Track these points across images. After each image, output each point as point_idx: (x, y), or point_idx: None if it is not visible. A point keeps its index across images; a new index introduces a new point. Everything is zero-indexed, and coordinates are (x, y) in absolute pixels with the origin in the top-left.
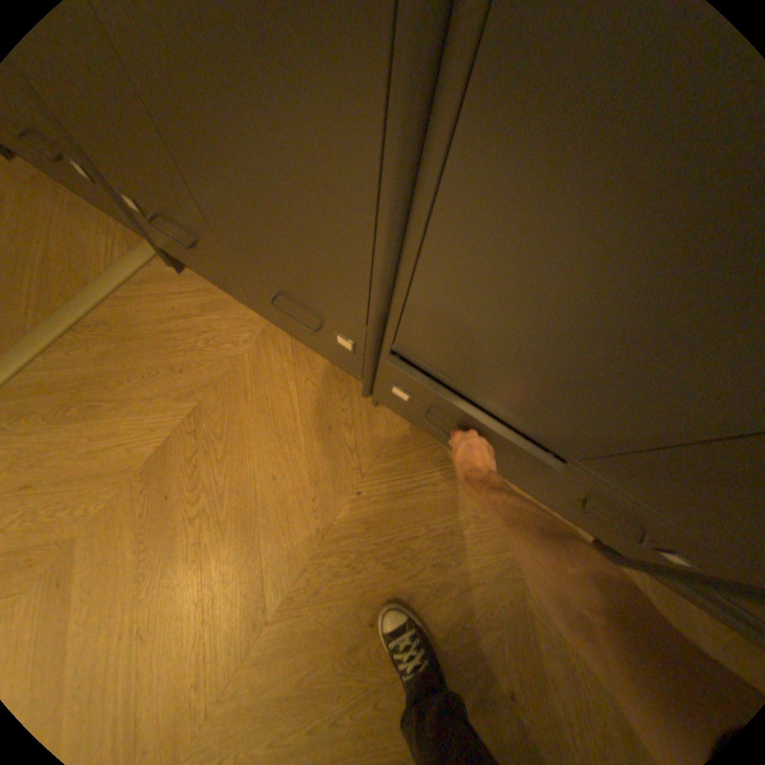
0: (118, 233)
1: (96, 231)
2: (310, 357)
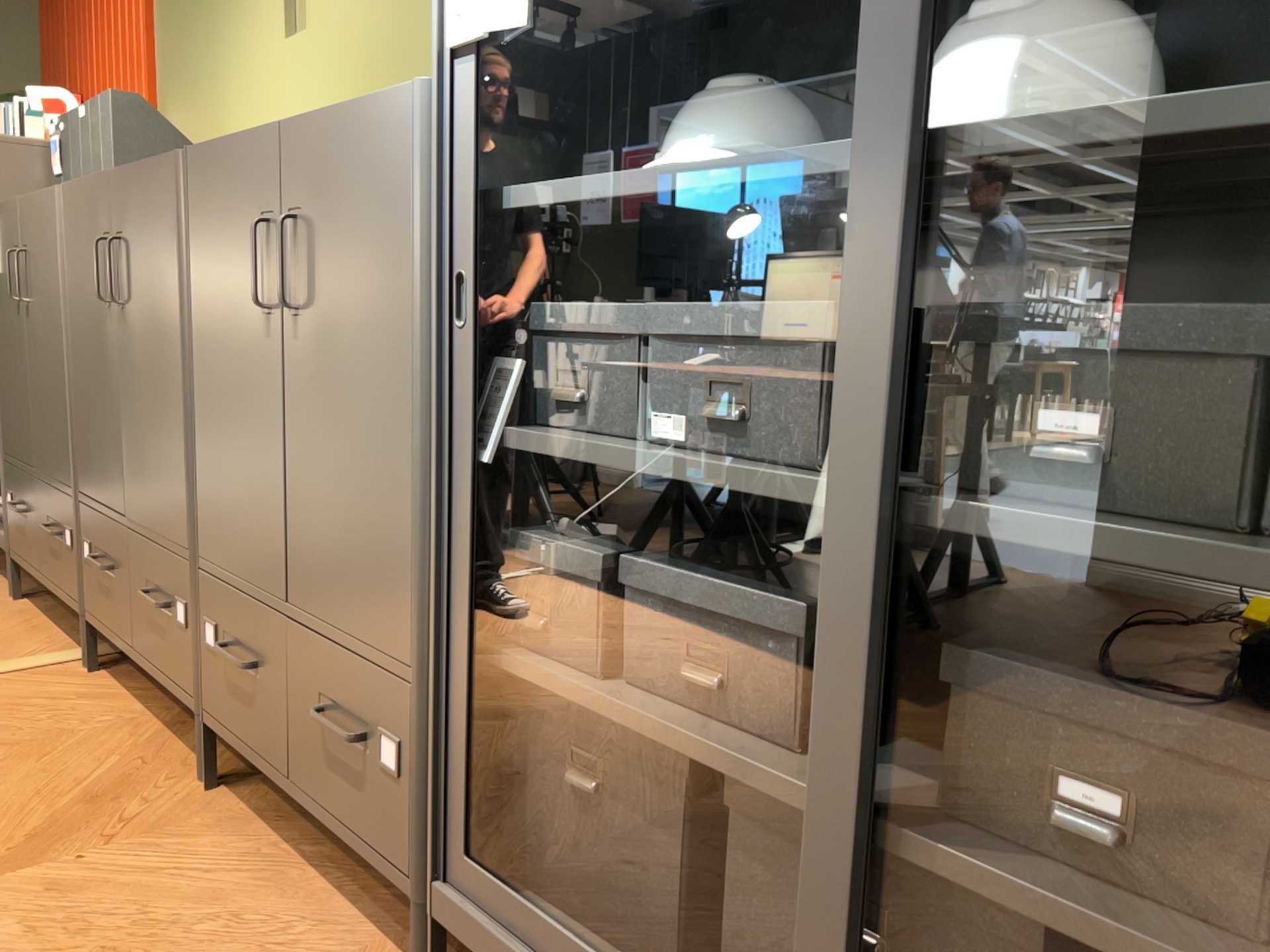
0: (61, 645)
1: (40, 642)
2: (169, 746)
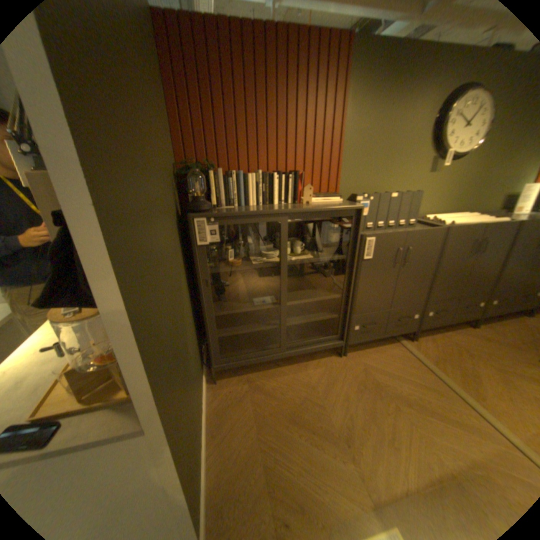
0: (393, 347)
1: (391, 350)
2: (459, 332)
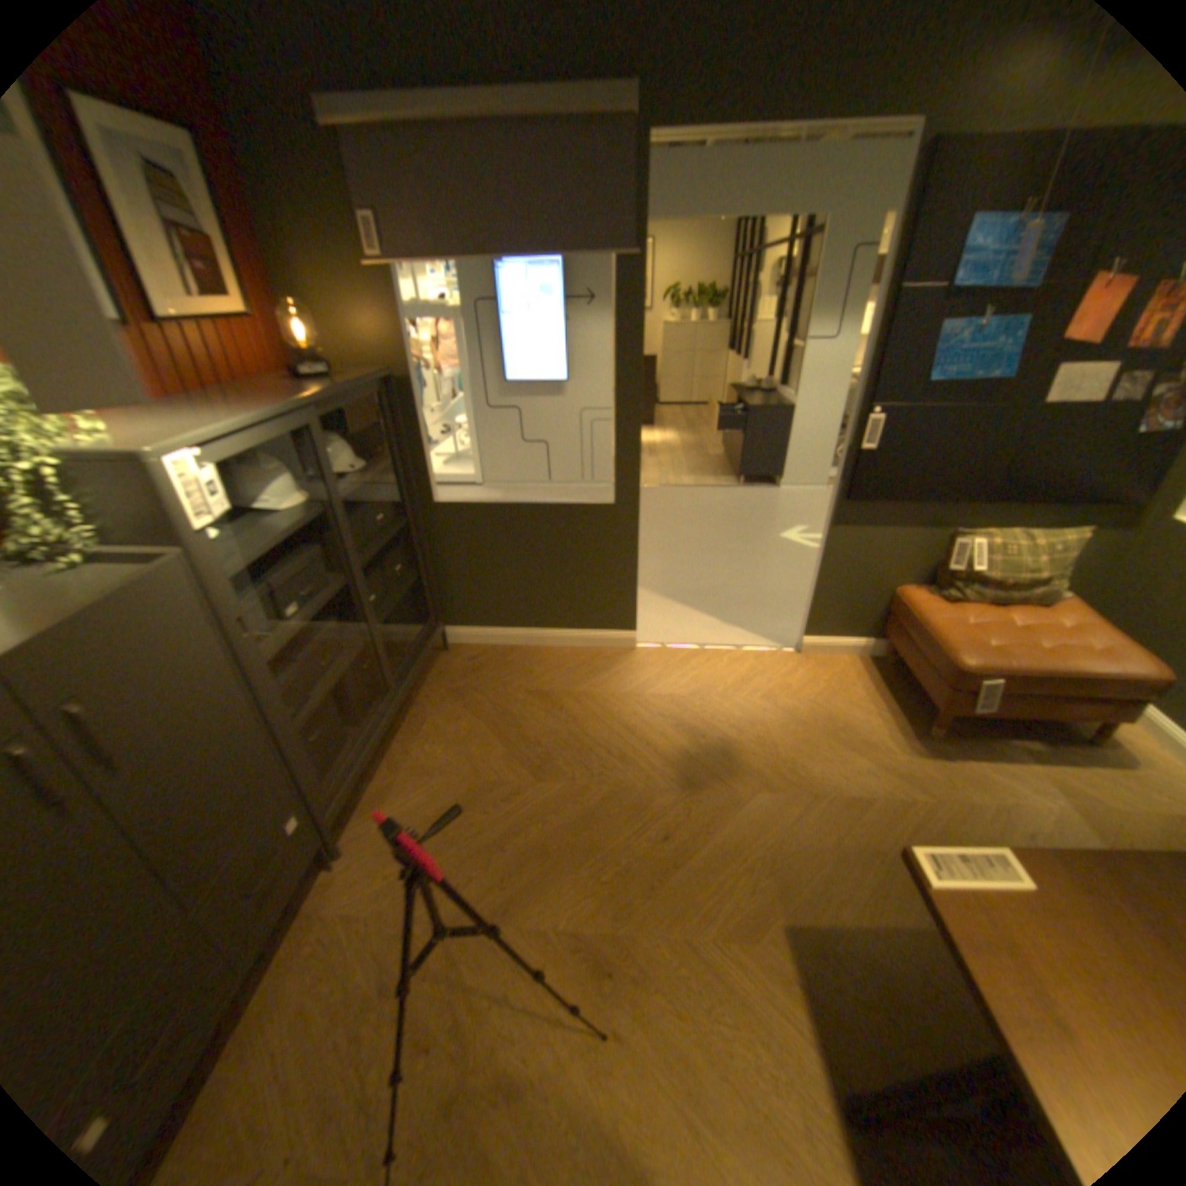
0: None
1: None
2: None
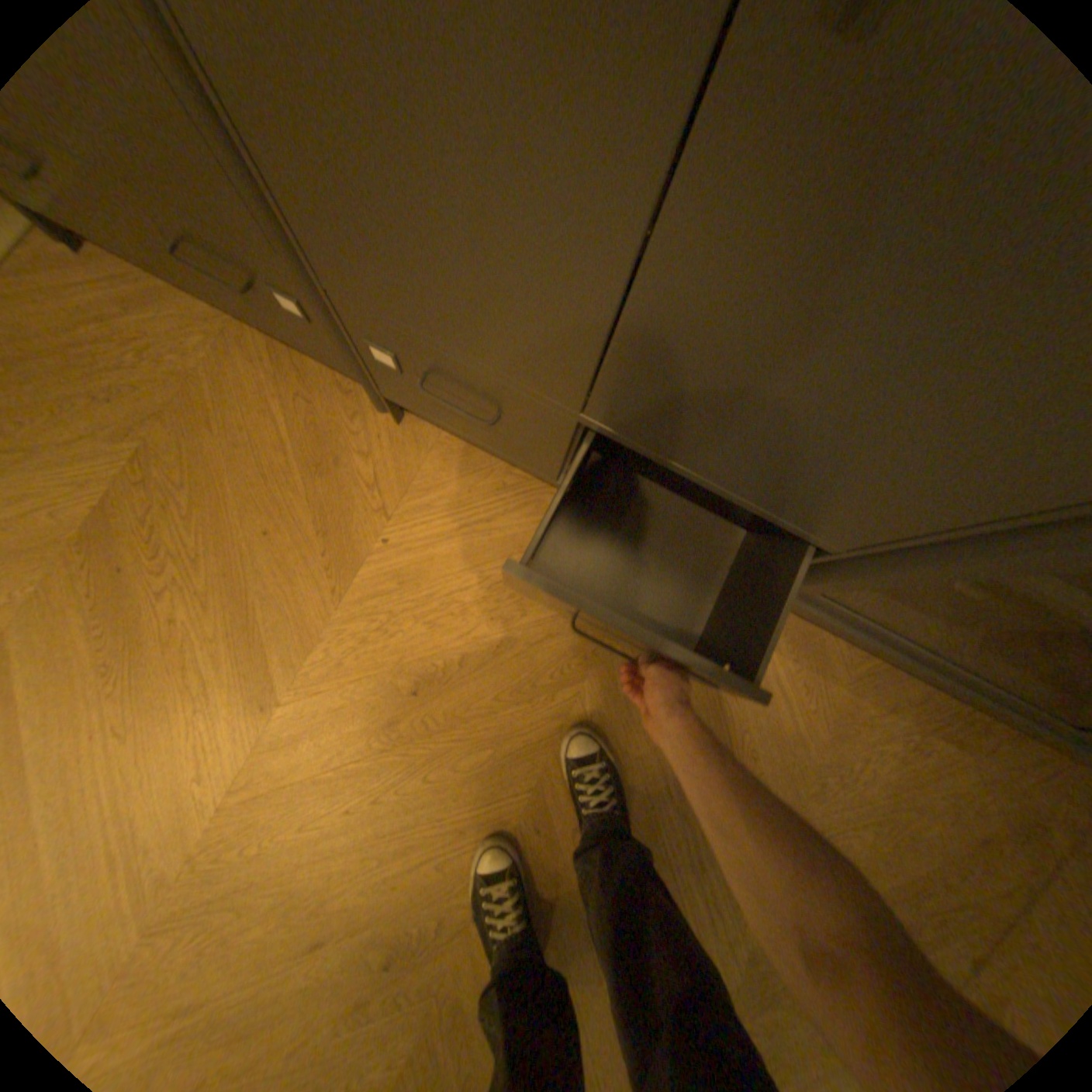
0: None
1: None
2: (298, 364)
